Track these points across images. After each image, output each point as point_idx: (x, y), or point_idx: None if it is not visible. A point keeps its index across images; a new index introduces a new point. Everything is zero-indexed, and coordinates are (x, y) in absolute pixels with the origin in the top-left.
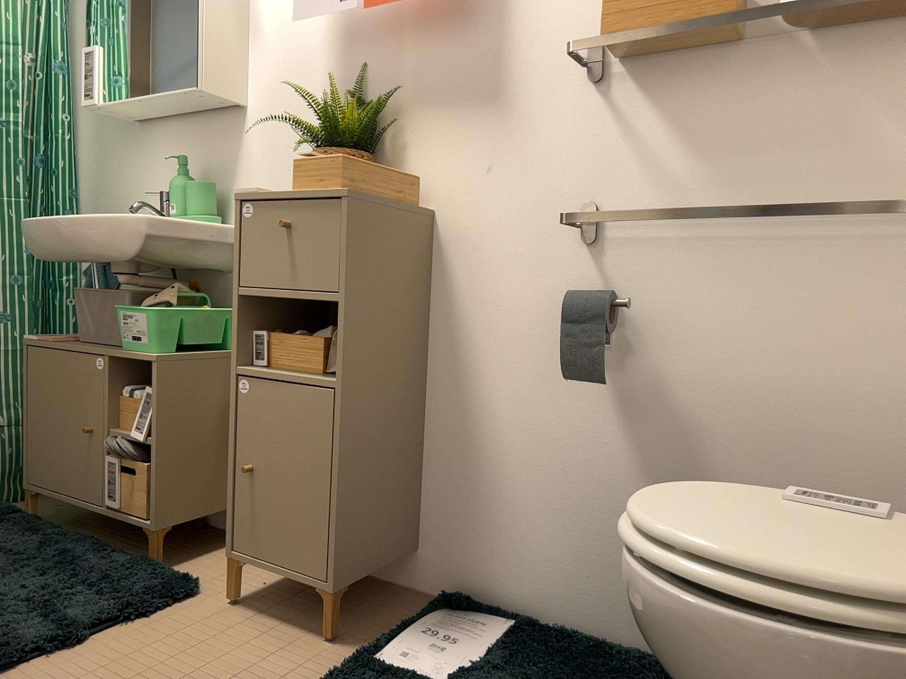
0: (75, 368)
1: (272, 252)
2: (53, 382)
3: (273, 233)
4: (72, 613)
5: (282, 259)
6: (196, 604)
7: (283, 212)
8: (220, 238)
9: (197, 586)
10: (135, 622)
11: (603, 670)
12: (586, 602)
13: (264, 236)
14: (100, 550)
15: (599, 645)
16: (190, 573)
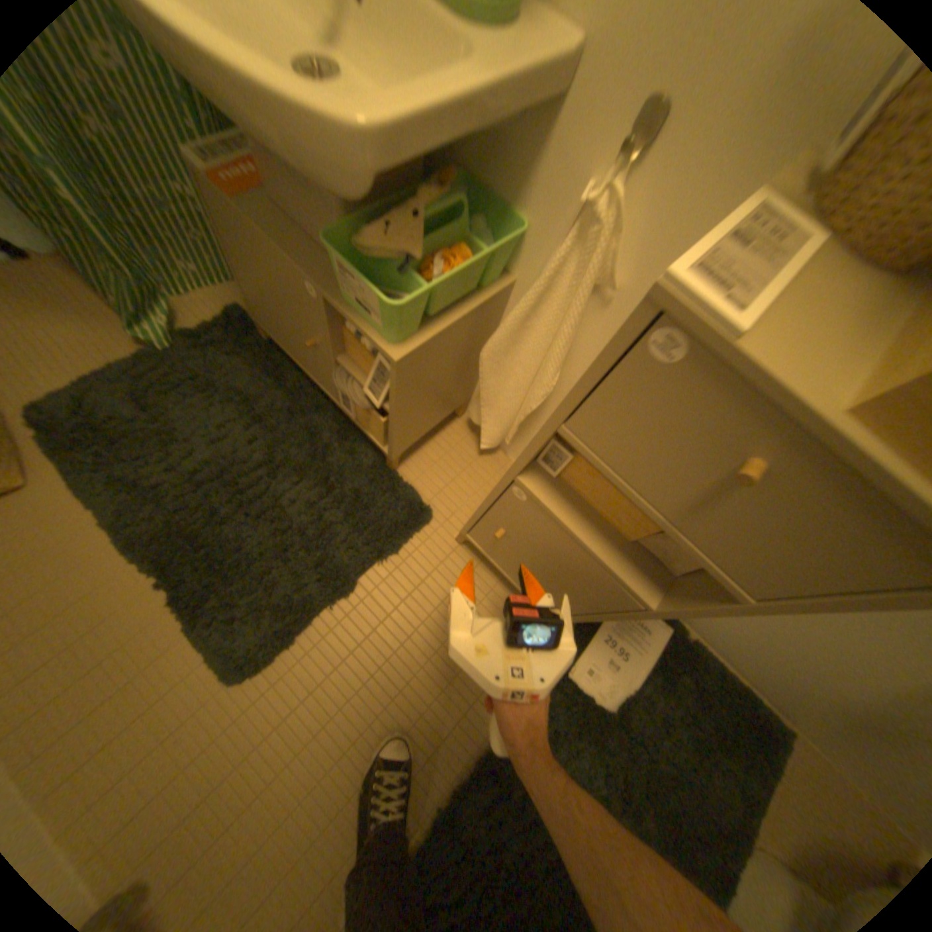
0: (278, 262)
1: (679, 454)
2: (251, 251)
3: (709, 435)
4: (342, 556)
5: (690, 479)
6: (434, 537)
7: (778, 437)
8: (523, 100)
9: (434, 519)
10: (390, 563)
11: (730, 726)
12: (742, 653)
13: (680, 418)
14: (345, 438)
15: (732, 684)
16: (423, 477)
